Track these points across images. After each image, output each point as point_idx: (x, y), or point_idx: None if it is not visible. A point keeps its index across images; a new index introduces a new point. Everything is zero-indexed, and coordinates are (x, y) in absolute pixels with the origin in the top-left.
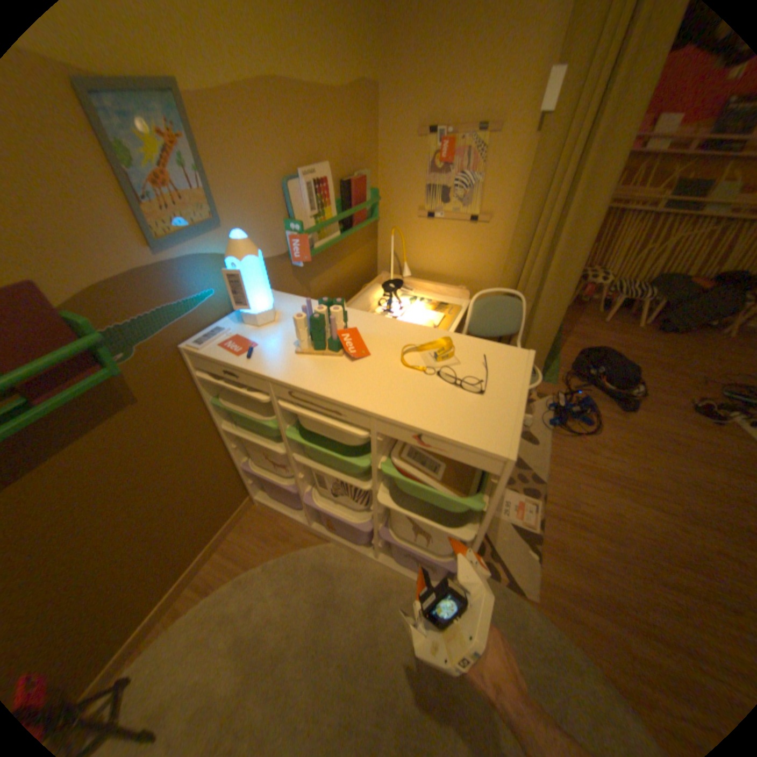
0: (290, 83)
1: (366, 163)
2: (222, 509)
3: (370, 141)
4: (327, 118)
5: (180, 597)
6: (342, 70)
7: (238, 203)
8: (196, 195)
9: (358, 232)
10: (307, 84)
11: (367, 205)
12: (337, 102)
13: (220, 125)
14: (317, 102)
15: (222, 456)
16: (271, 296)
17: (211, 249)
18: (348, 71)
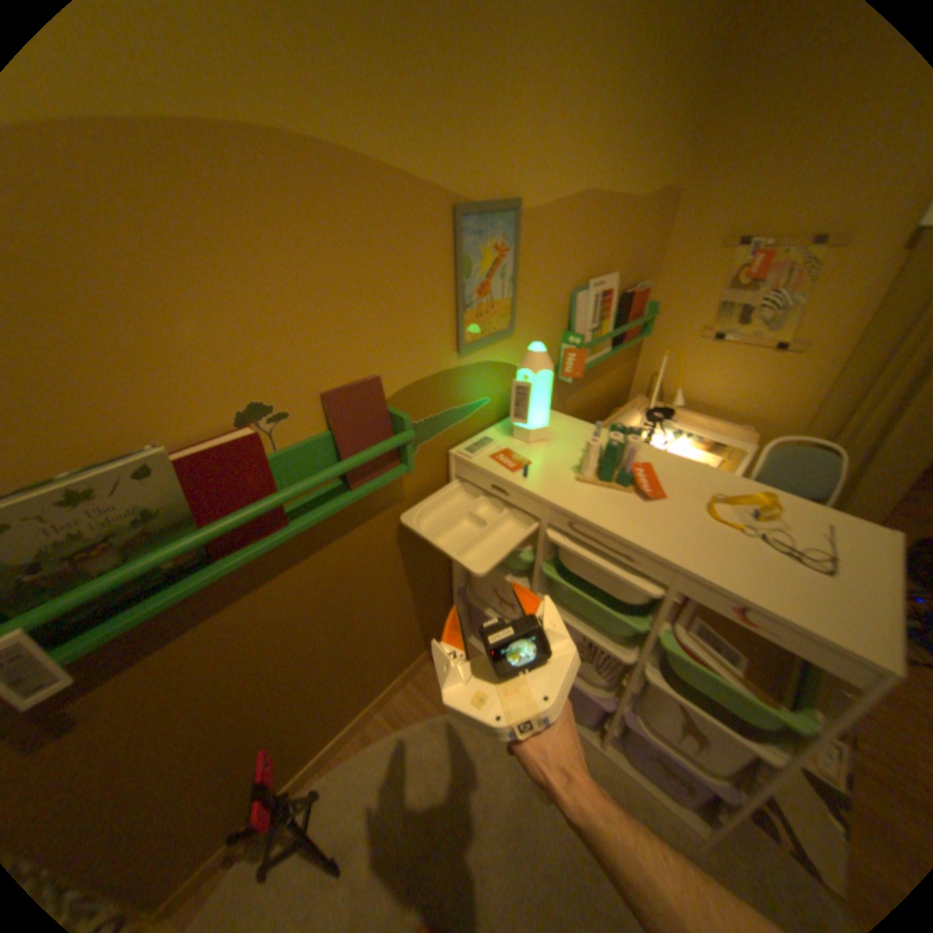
0: (606, 193)
1: (650, 273)
2: (427, 635)
3: (660, 248)
4: (628, 227)
5: (371, 721)
6: (653, 177)
7: (533, 312)
8: (505, 304)
9: (623, 347)
10: (620, 193)
11: (646, 319)
12: (641, 210)
13: (540, 237)
14: (623, 211)
15: (445, 575)
16: (546, 412)
17: (499, 357)
18: (659, 177)
